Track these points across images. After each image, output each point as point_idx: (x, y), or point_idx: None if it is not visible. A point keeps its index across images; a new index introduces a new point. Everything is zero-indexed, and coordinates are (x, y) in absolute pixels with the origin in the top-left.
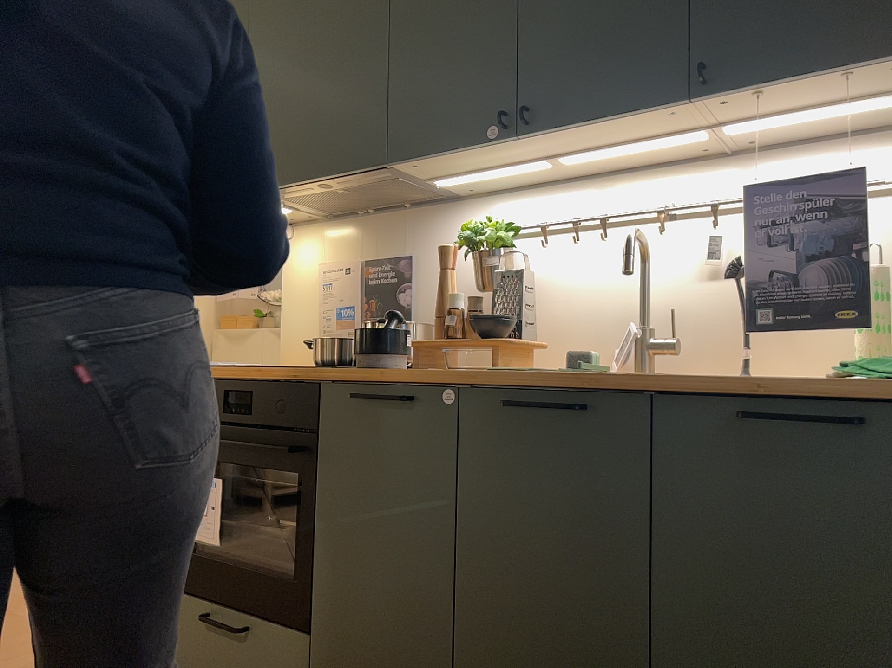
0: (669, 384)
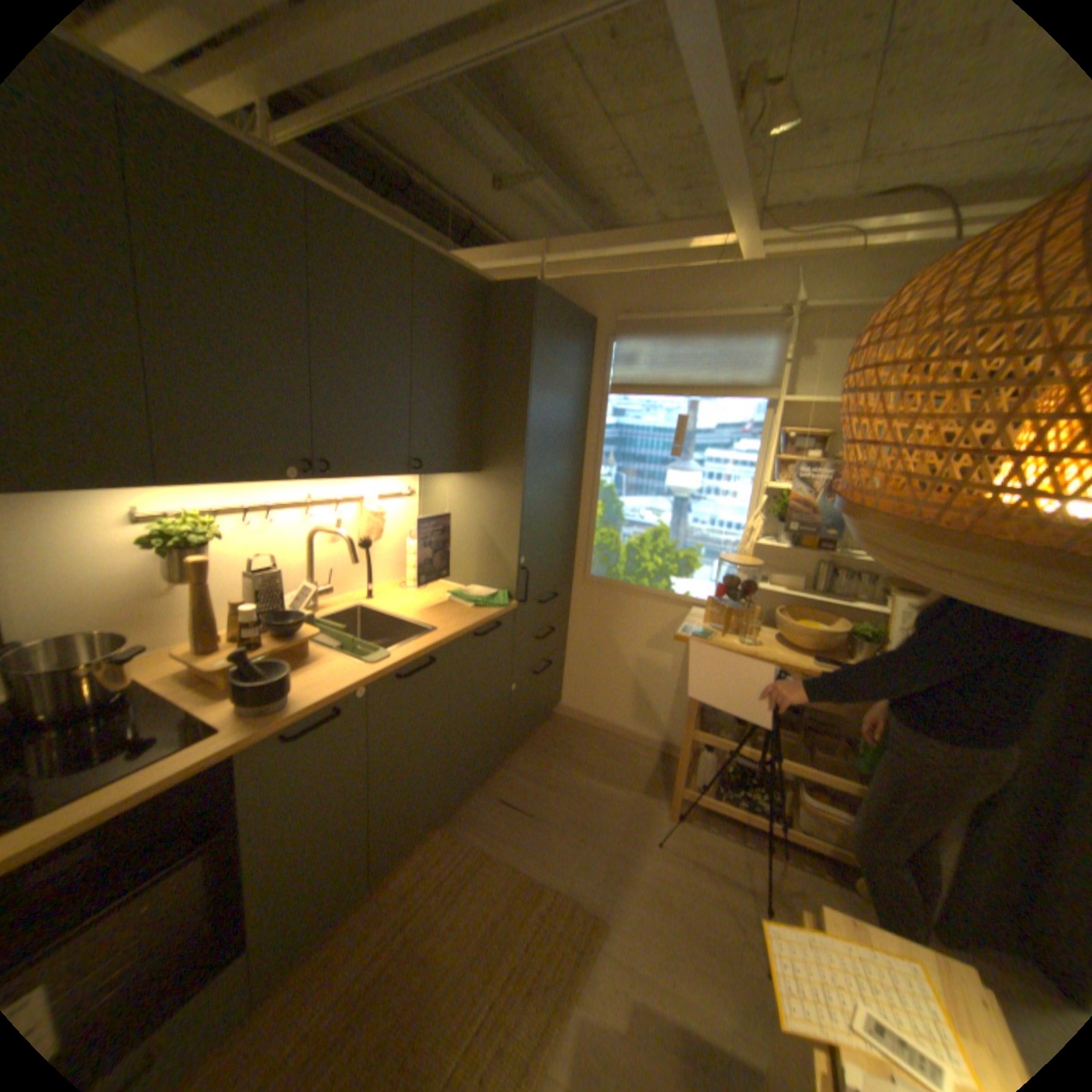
0: (460, 634)
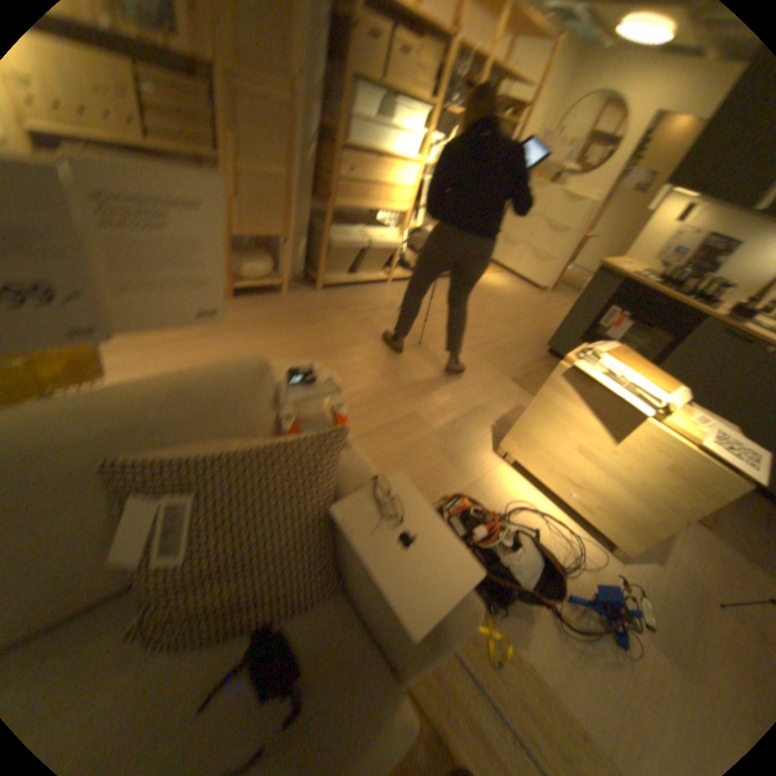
0: None
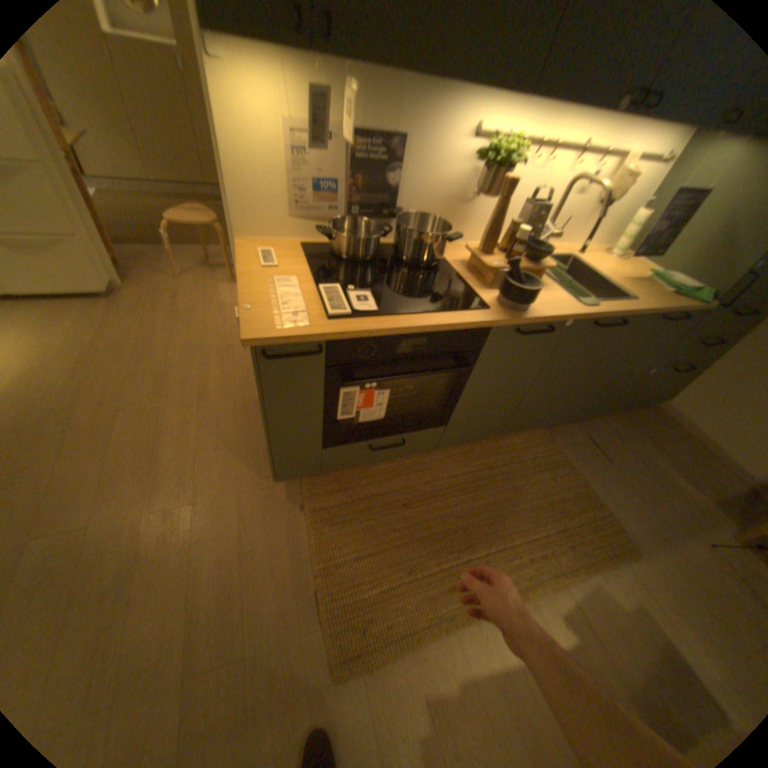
0: (657, 311)
